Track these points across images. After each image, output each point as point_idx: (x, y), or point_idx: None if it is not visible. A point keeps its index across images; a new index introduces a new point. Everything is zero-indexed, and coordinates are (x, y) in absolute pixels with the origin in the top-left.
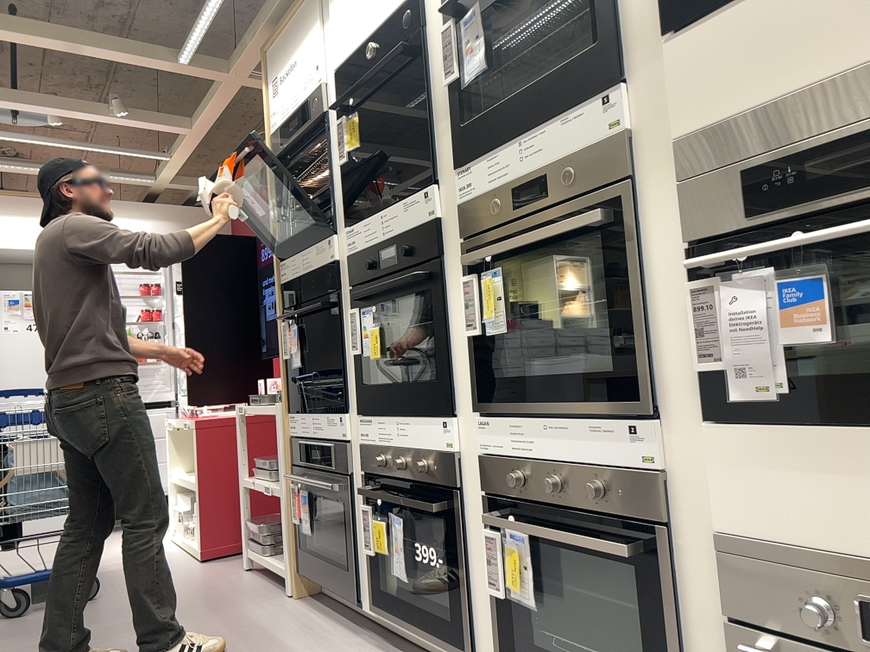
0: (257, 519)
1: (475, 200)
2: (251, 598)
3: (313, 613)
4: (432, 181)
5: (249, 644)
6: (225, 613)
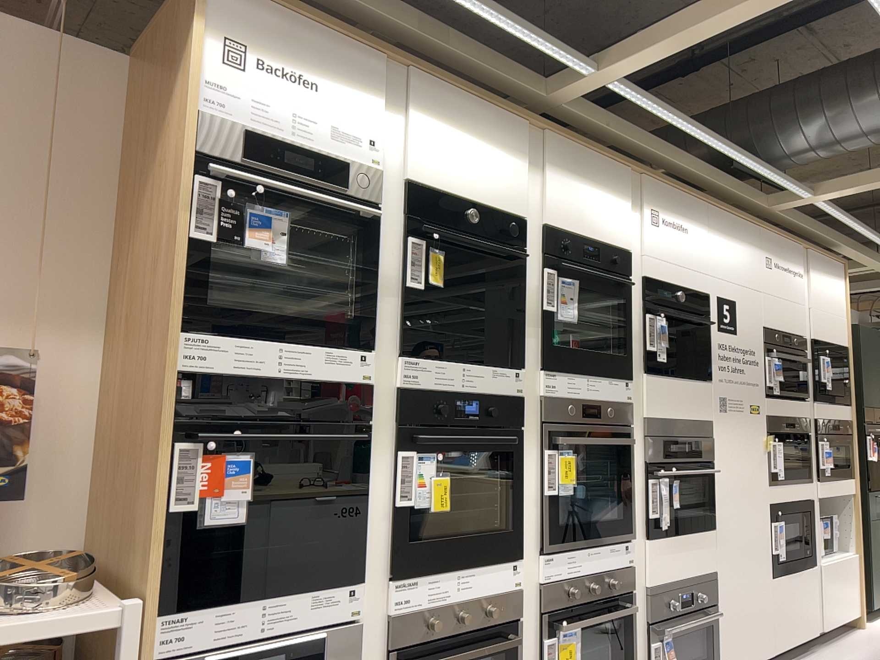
0: None
1: (551, 396)
2: None
3: None
4: (518, 365)
5: None
6: None
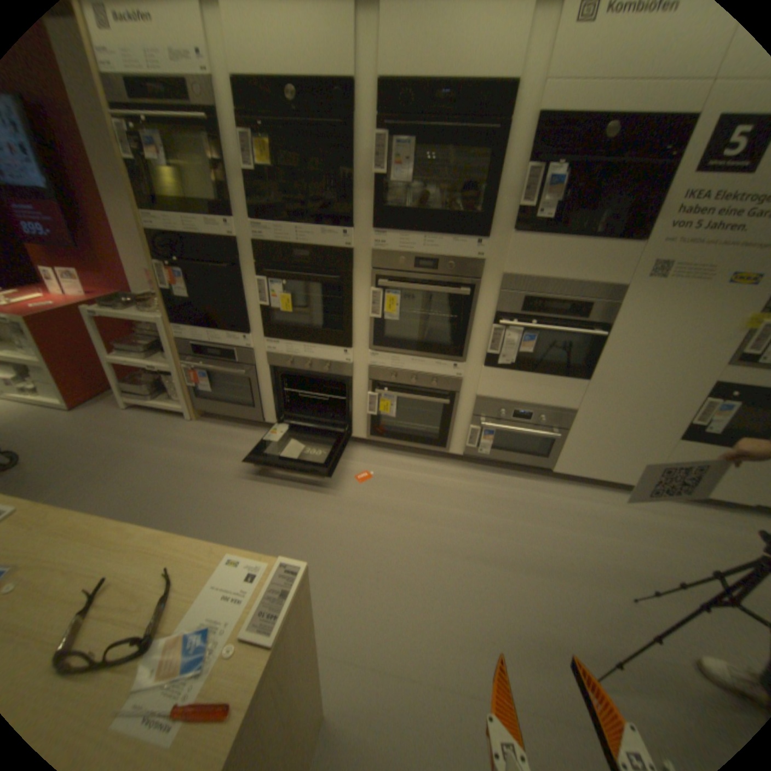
0: (121, 381)
1: (385, 253)
2: (162, 429)
3: (220, 428)
4: (350, 227)
5: (208, 456)
6: (160, 443)
